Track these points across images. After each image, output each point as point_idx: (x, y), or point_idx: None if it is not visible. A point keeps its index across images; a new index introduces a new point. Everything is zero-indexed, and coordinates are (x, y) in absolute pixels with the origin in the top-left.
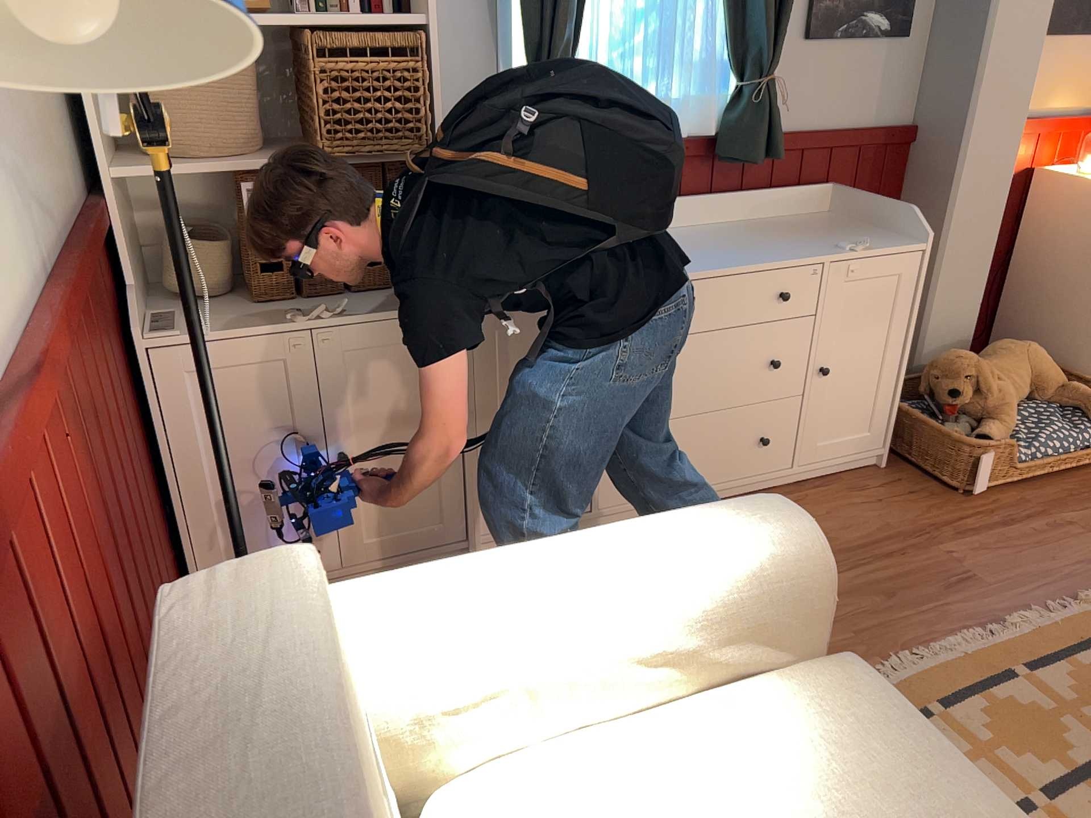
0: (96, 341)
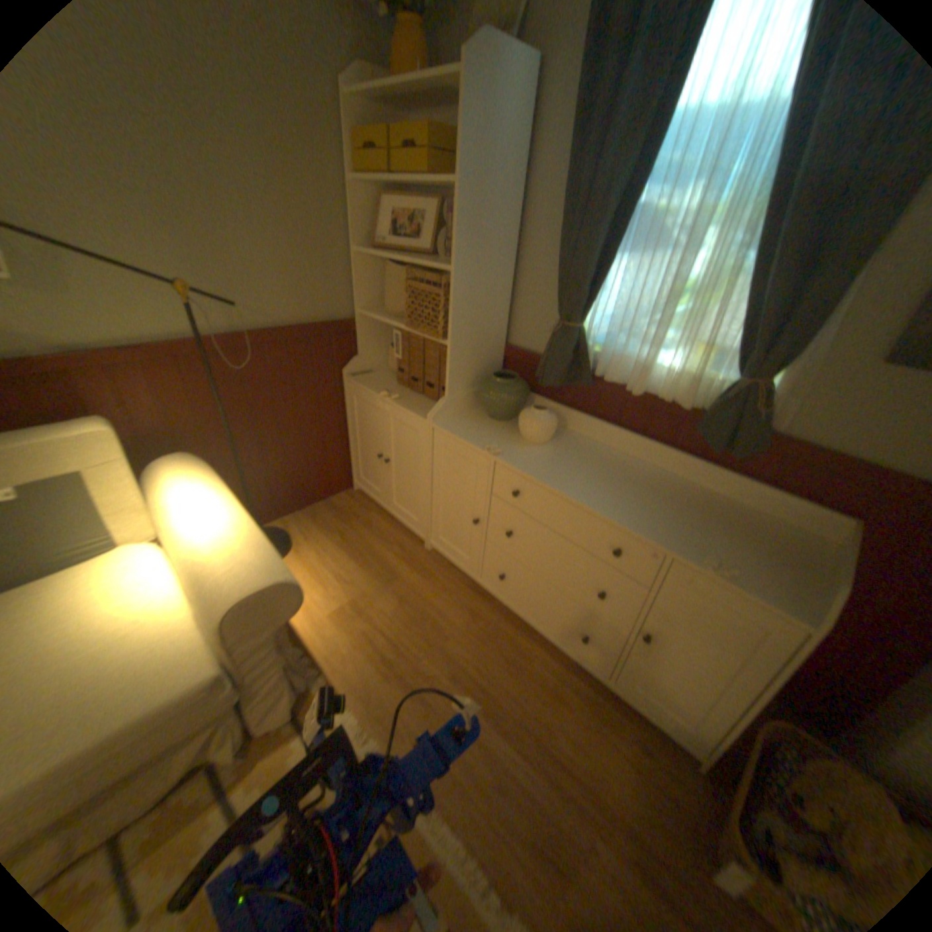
0: (294, 364)
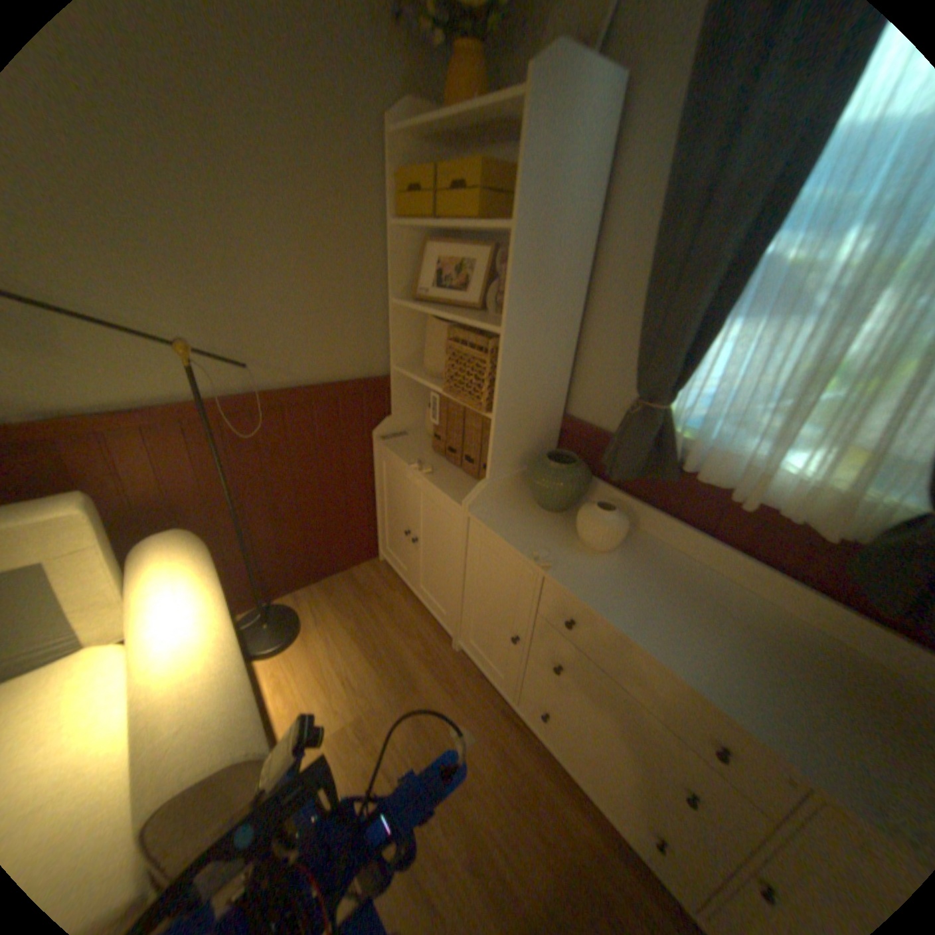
0: (317, 426)
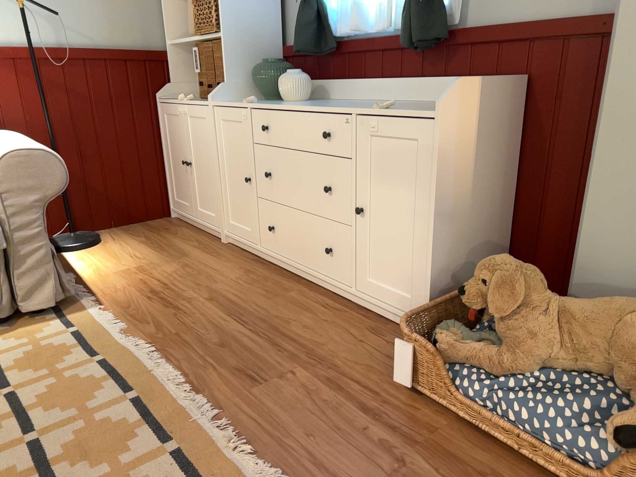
0: (112, 84)
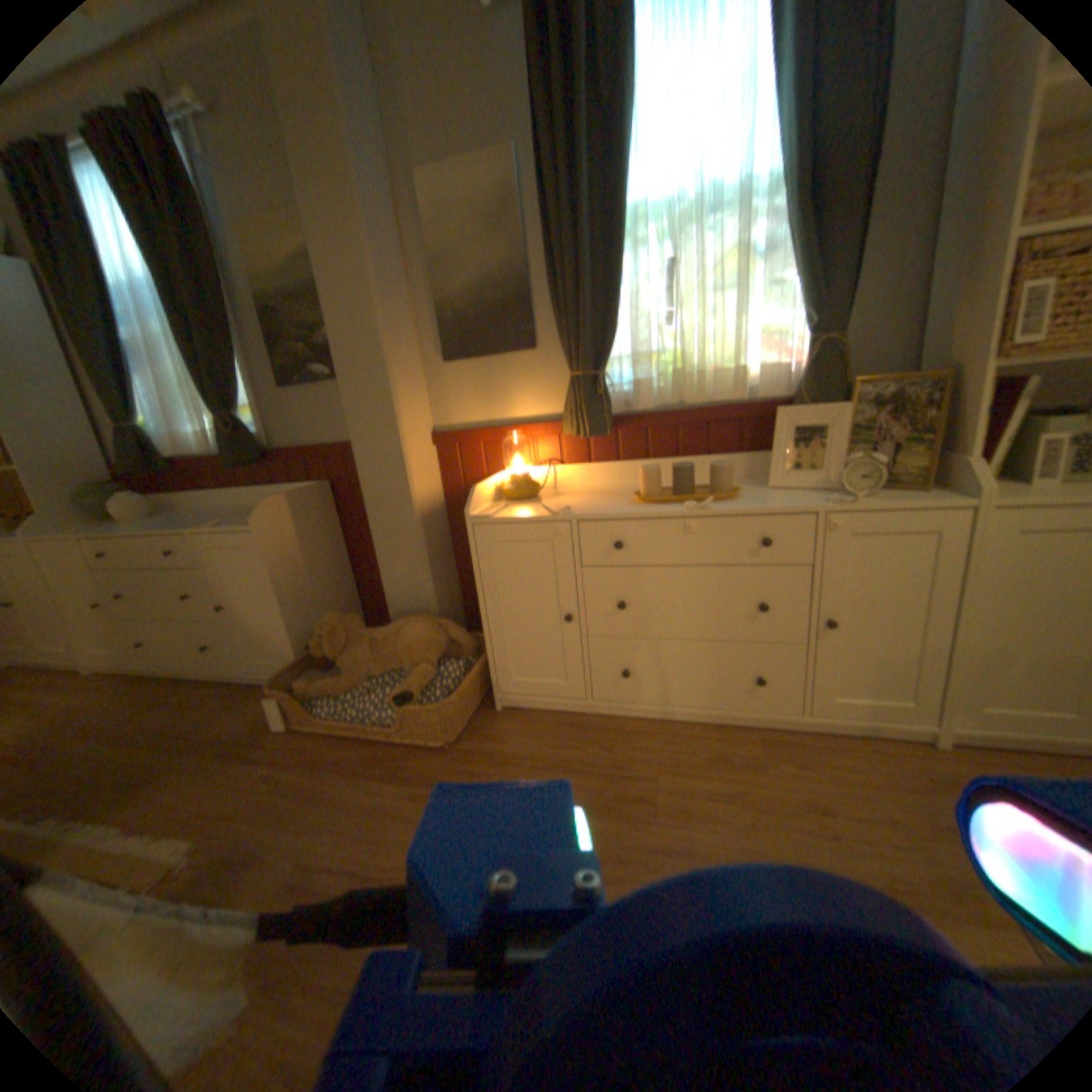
0: None
